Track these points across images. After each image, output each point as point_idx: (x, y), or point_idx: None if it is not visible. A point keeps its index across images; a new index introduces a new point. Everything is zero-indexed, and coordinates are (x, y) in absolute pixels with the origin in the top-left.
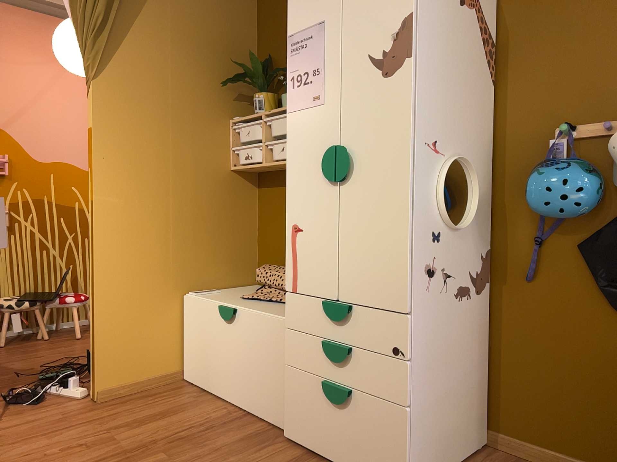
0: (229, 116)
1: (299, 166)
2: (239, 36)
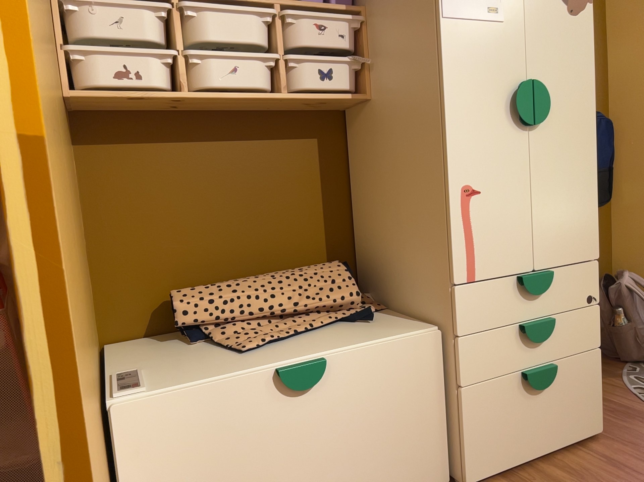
0: None
1: (469, 102)
2: None
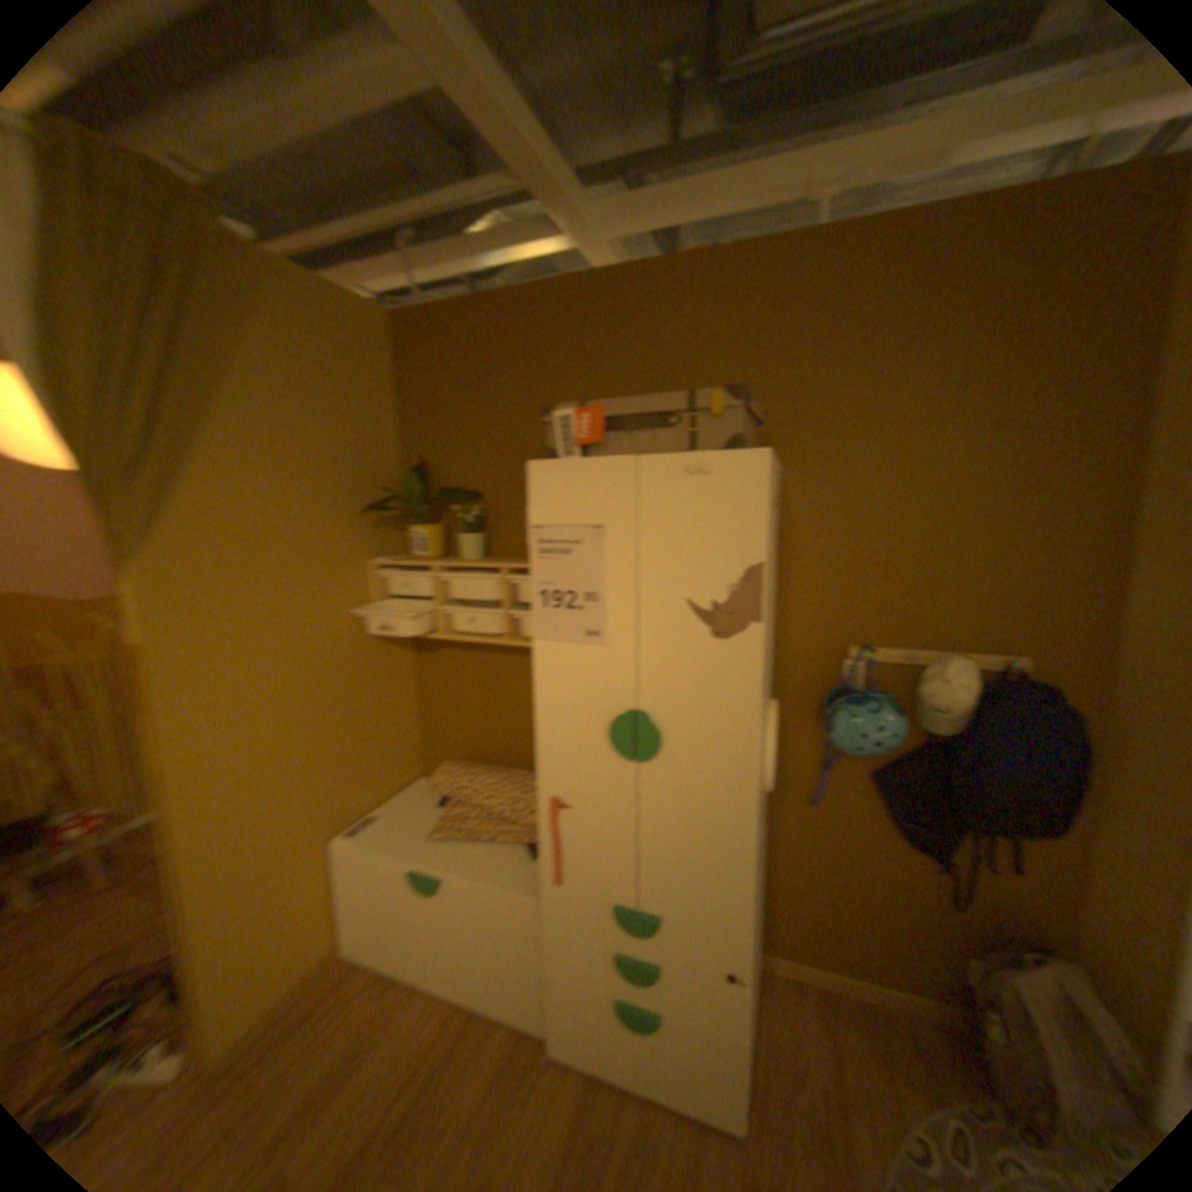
0: (364, 556)
1: (558, 721)
2: (367, 427)
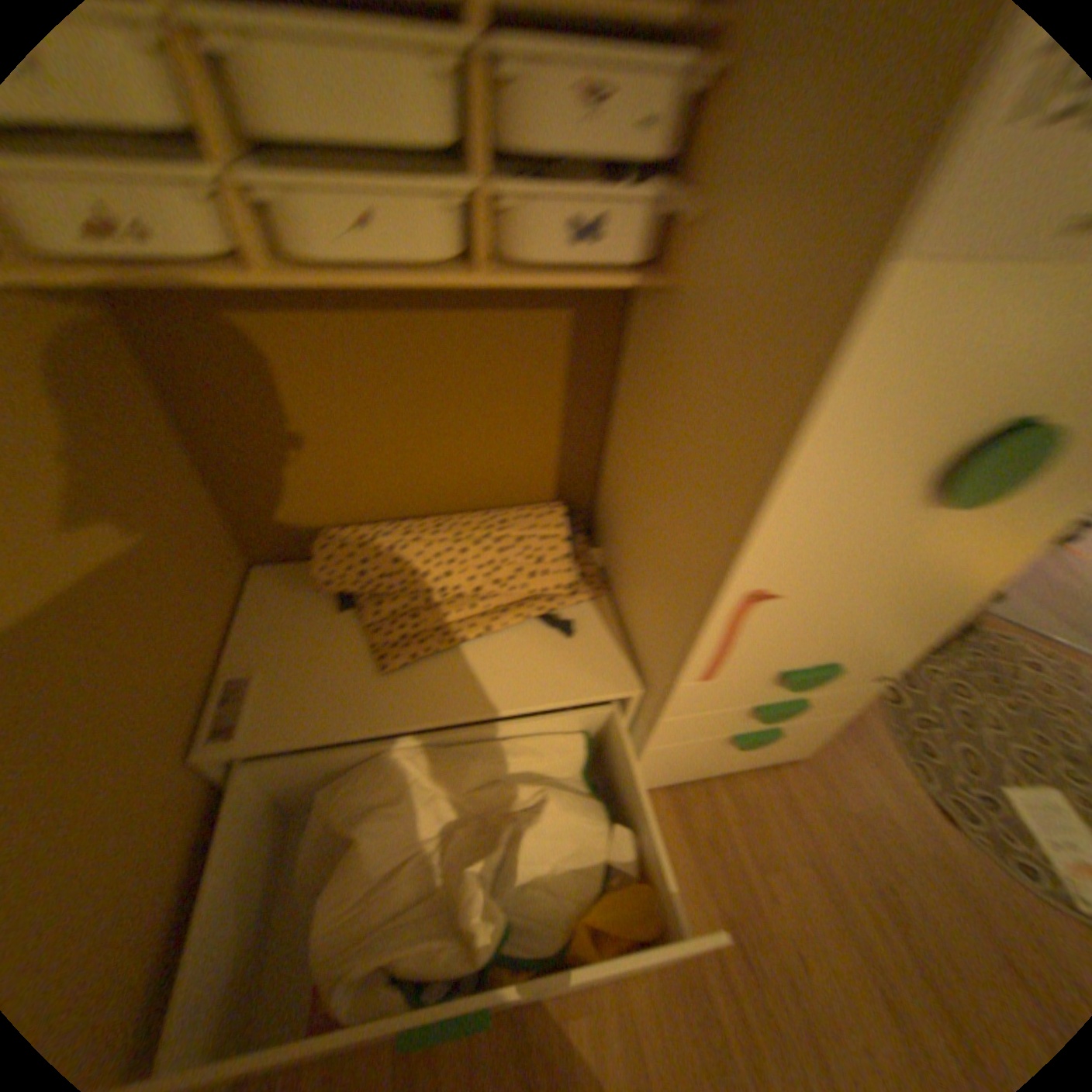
0: None
1: (847, 463)
2: None
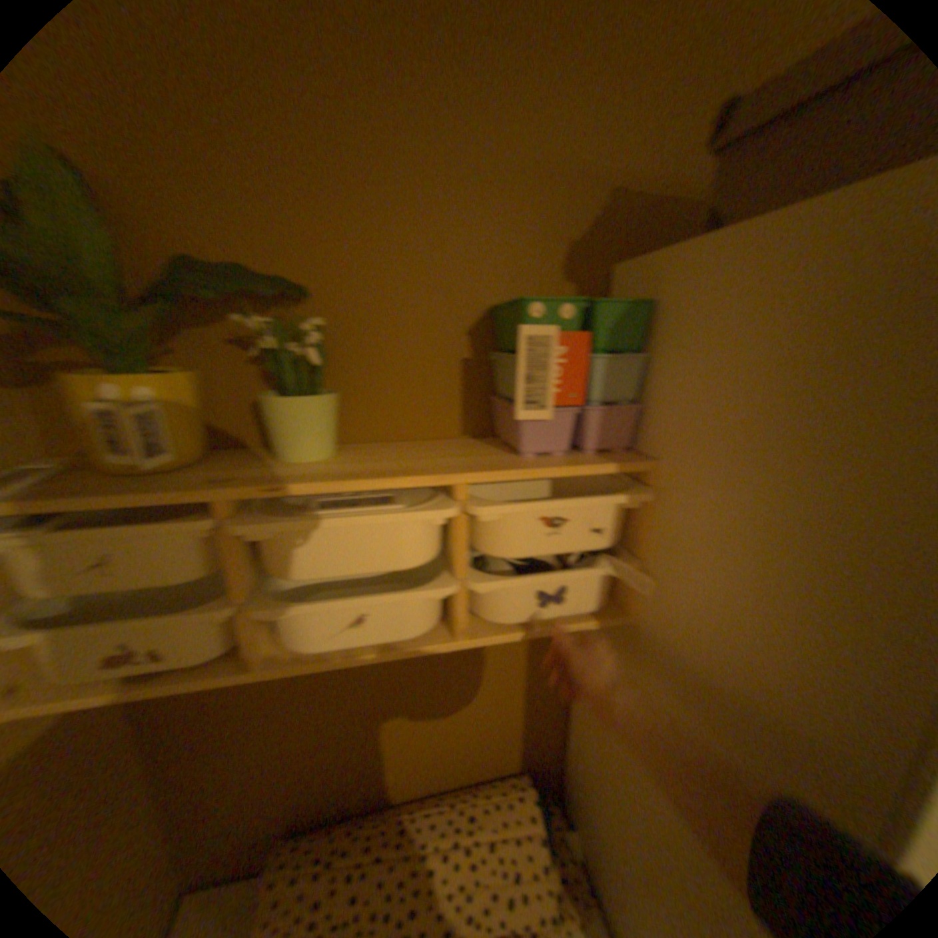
0: None
1: None
2: None
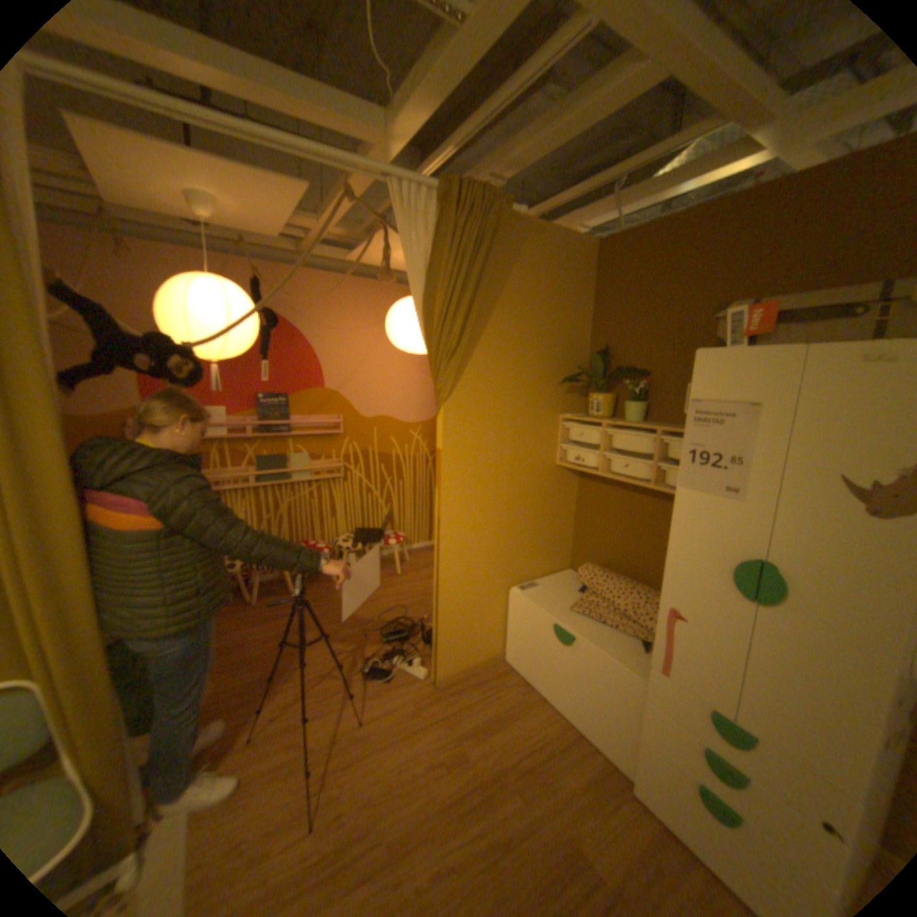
0: (559, 411)
1: (690, 552)
2: (574, 324)
